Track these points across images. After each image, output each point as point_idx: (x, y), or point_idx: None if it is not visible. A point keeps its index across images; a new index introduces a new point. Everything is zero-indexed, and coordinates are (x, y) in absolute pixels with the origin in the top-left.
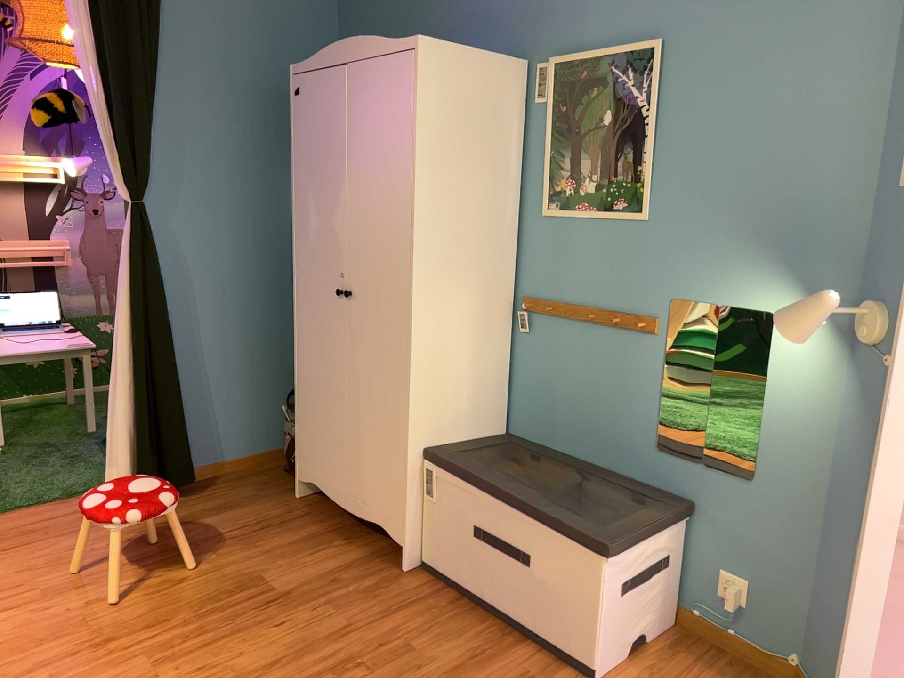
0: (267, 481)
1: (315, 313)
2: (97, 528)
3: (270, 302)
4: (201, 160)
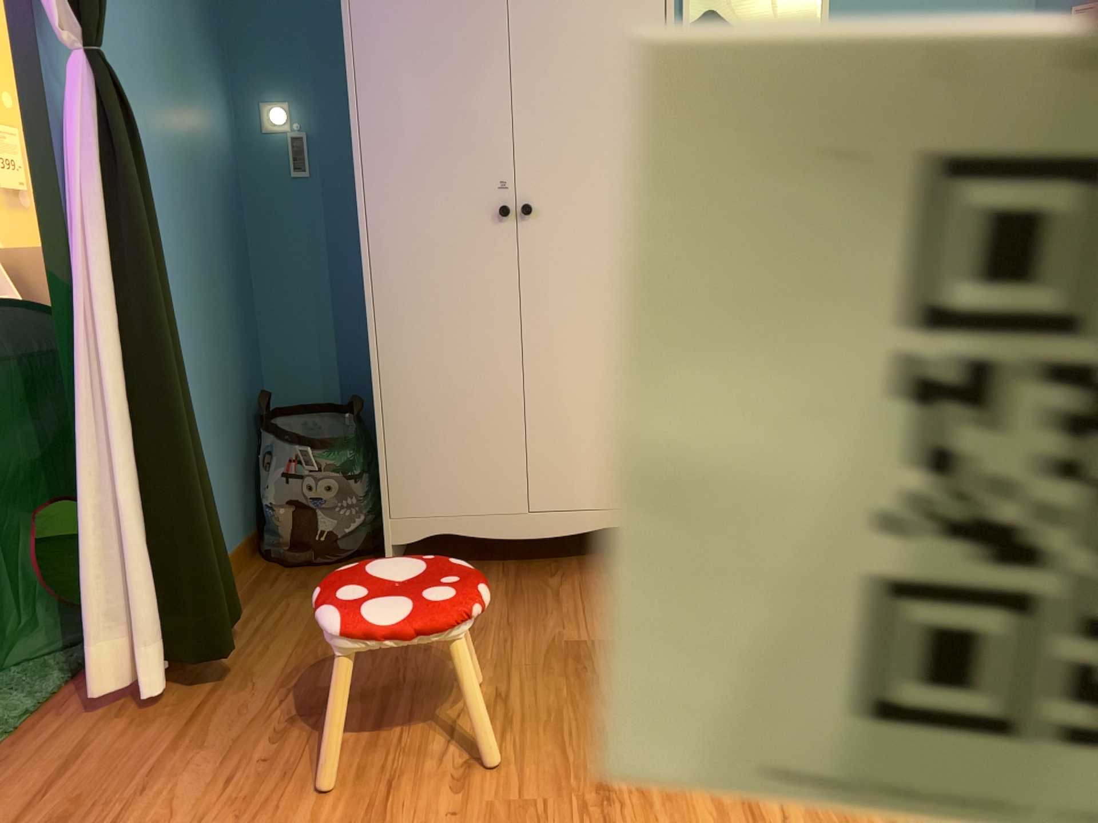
0: (299, 577)
1: (429, 260)
2: (180, 737)
3: (209, 286)
4: (112, 2)
